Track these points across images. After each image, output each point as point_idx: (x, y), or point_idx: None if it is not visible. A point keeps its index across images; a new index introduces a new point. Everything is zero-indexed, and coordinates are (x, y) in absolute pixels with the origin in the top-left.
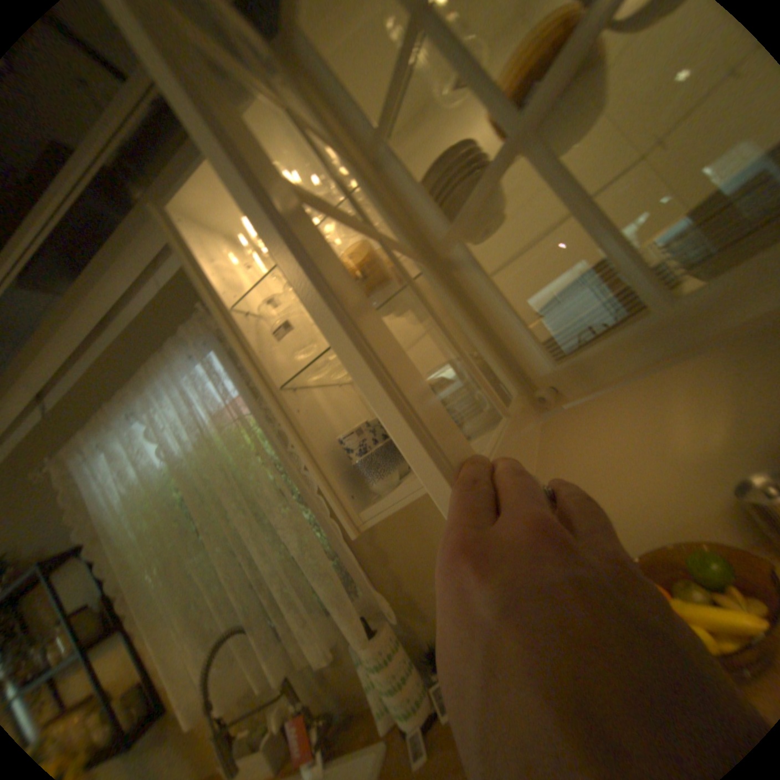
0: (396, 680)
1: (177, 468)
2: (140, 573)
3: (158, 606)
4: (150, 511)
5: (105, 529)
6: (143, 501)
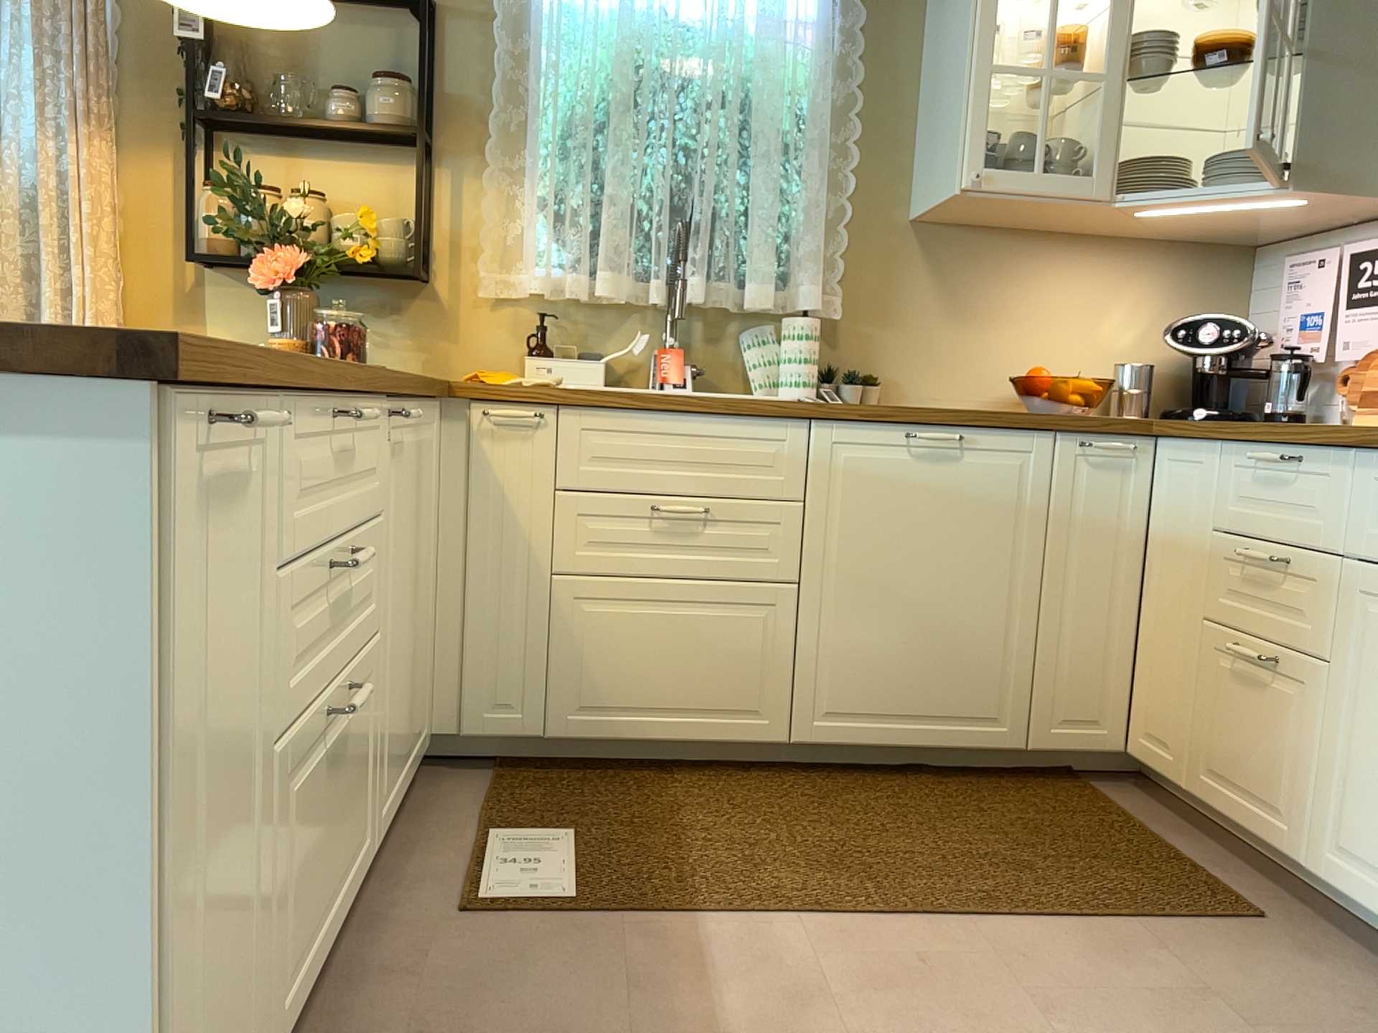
0: (817, 351)
1: (713, 31)
2: (525, 100)
3: (530, 153)
4: (607, 43)
5: (518, 13)
6: (610, 26)
